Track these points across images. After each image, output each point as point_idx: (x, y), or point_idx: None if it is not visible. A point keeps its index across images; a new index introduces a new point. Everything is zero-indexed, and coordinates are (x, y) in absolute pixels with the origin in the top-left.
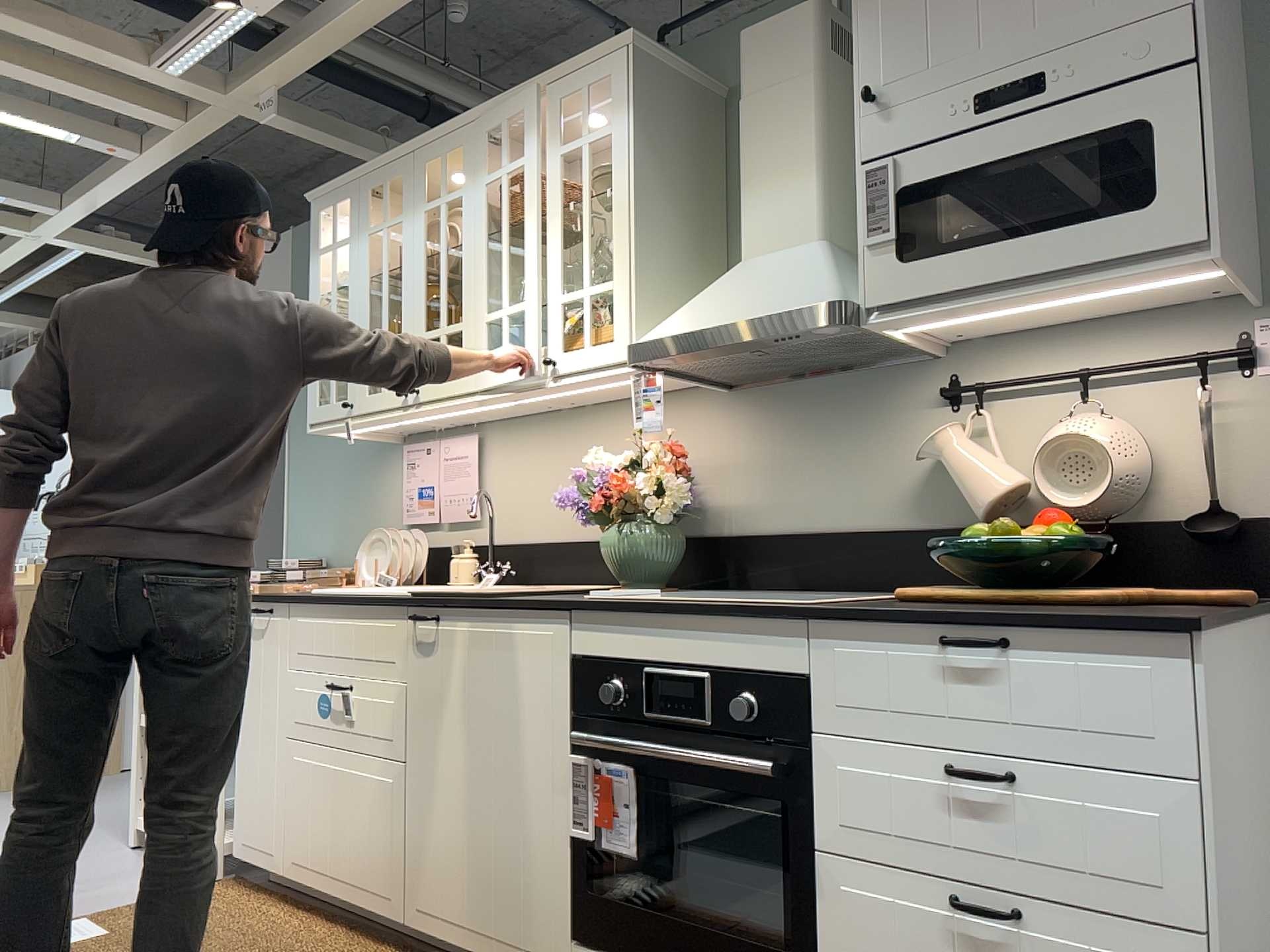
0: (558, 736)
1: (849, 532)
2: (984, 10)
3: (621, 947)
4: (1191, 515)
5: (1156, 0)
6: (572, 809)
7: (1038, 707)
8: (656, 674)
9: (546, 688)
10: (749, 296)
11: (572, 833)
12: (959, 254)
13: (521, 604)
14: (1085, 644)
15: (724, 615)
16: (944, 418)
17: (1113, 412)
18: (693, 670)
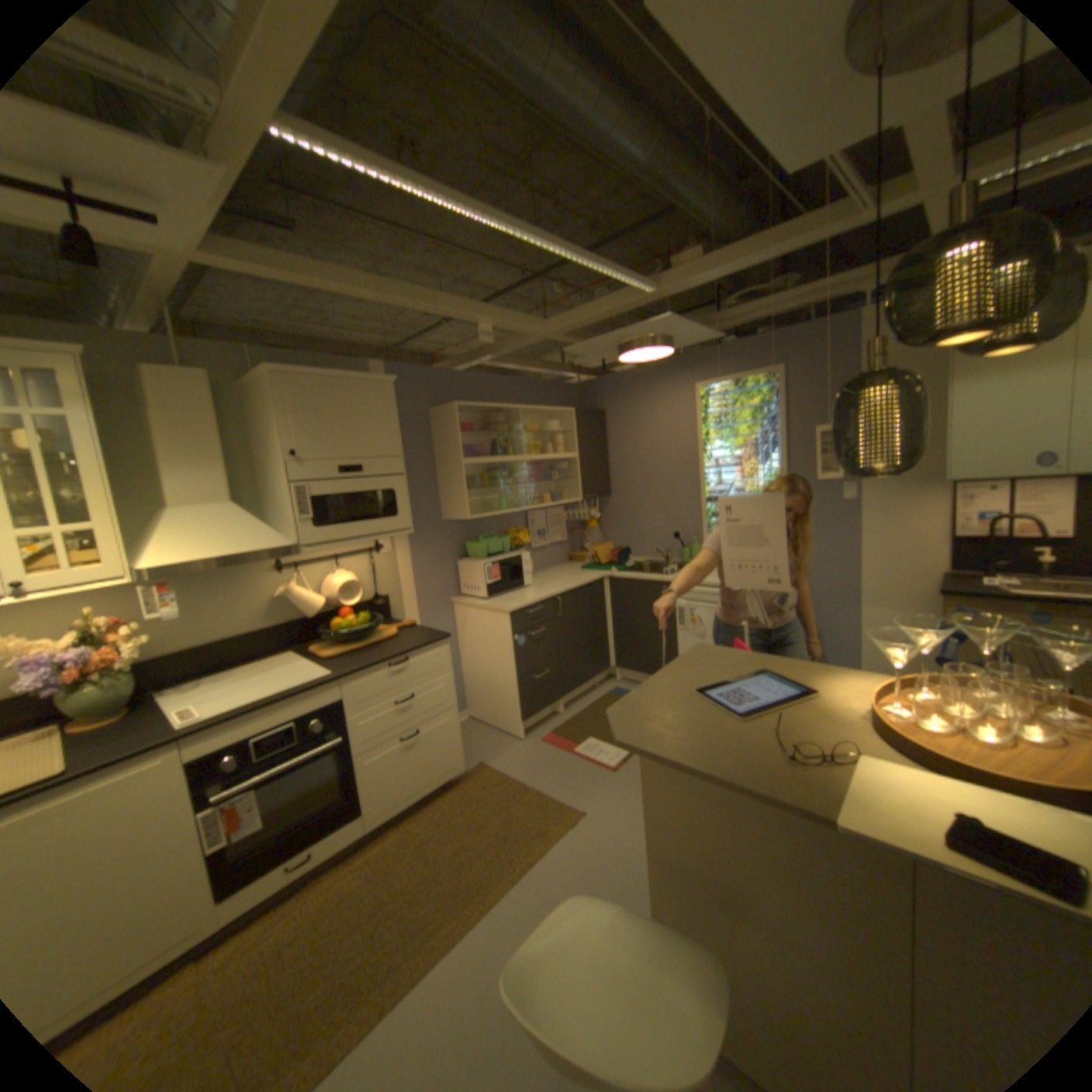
0: (181, 812)
1: (232, 637)
2: (340, 433)
3: (254, 874)
4: (370, 598)
5: (394, 452)
6: (199, 842)
7: (417, 672)
8: (258, 739)
9: (163, 793)
10: (223, 537)
11: (202, 853)
12: (340, 525)
13: (126, 757)
14: (426, 650)
15: (300, 693)
16: (276, 577)
17: (343, 568)
18: (274, 726)
